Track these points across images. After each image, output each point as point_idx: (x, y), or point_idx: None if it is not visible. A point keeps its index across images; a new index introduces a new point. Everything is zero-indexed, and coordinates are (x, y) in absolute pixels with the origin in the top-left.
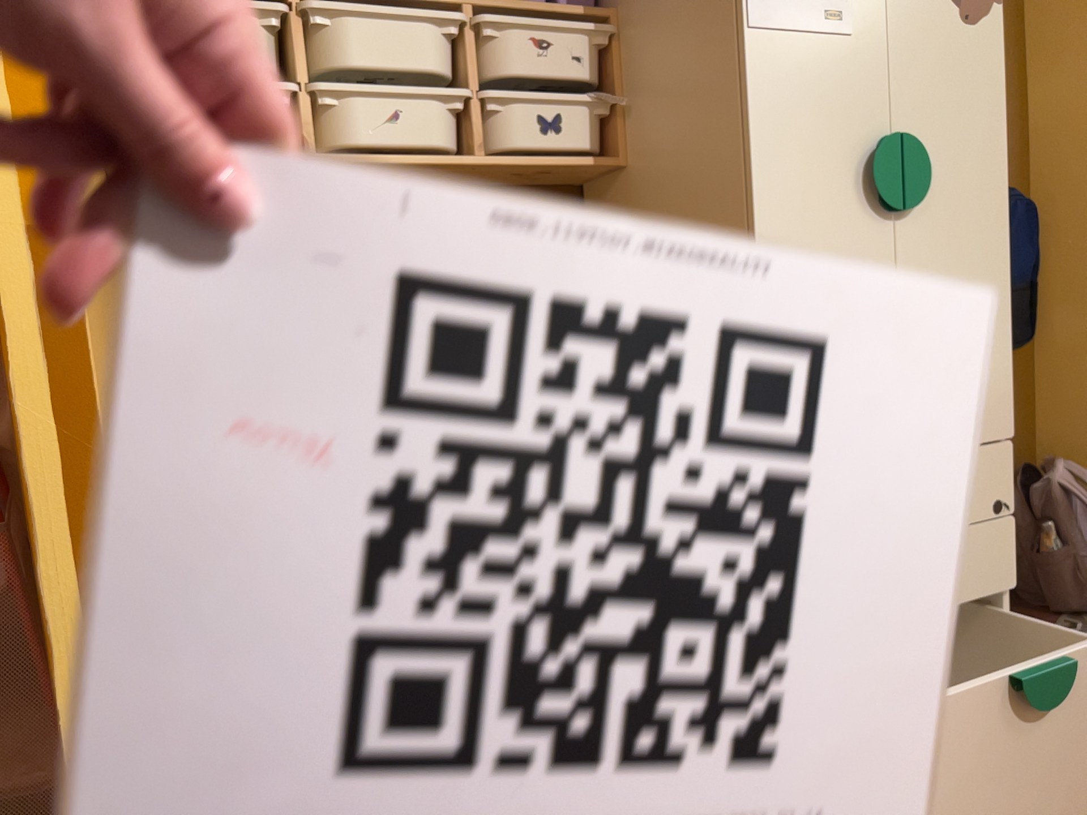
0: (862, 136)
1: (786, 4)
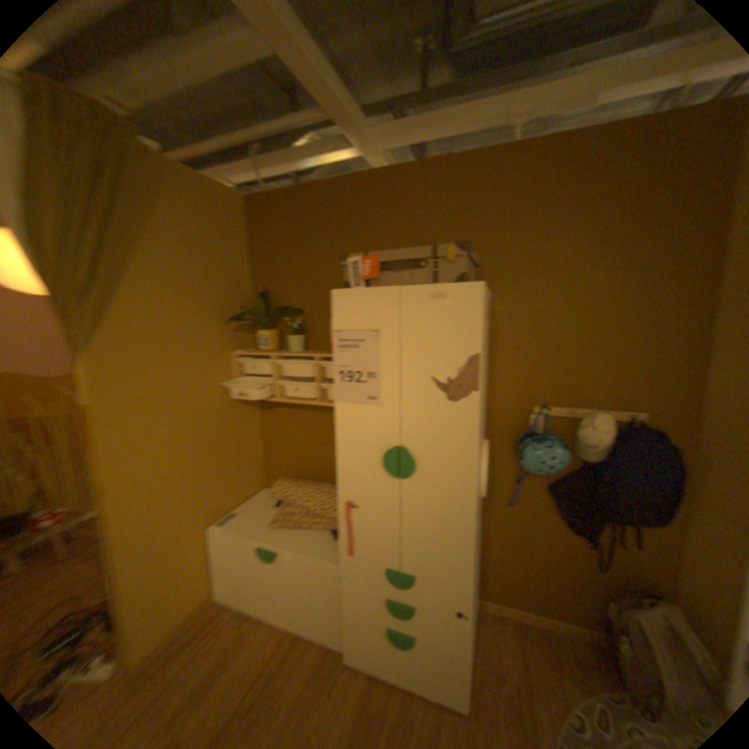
0: (382, 444)
1: (349, 394)
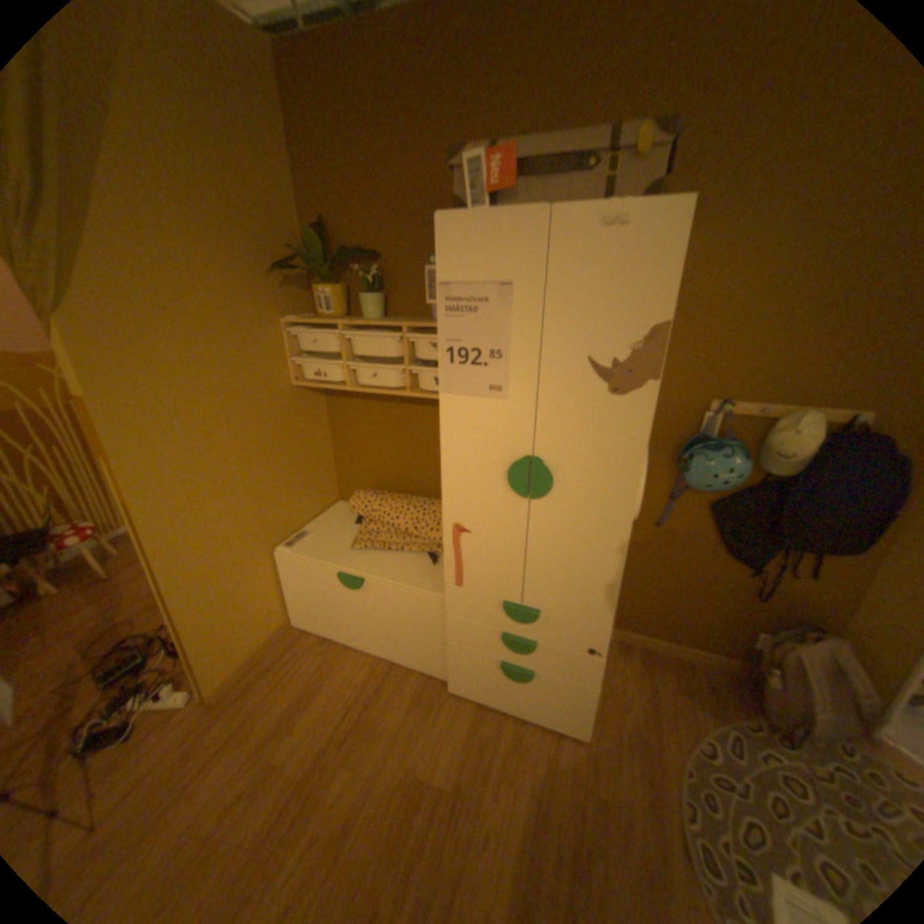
0: (508, 453)
1: (462, 381)
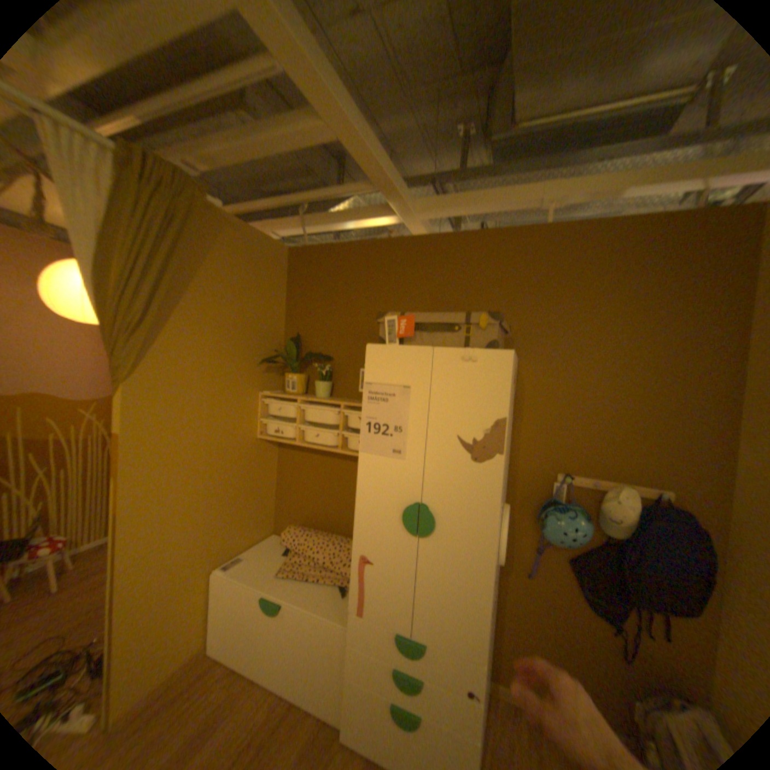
0: (404, 500)
1: (375, 446)
